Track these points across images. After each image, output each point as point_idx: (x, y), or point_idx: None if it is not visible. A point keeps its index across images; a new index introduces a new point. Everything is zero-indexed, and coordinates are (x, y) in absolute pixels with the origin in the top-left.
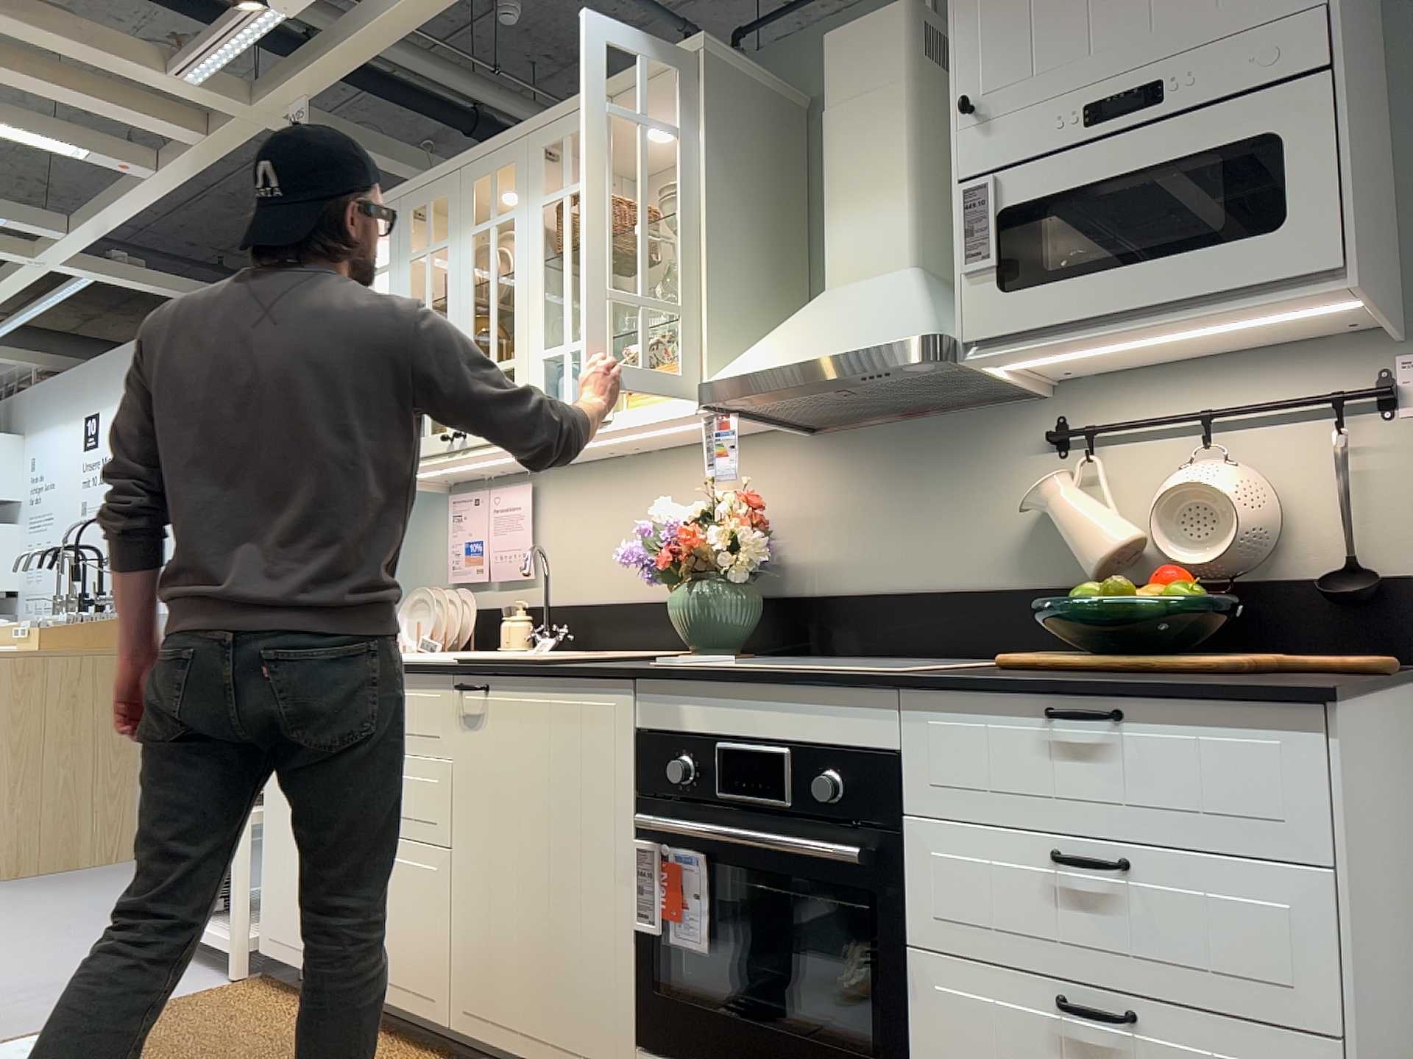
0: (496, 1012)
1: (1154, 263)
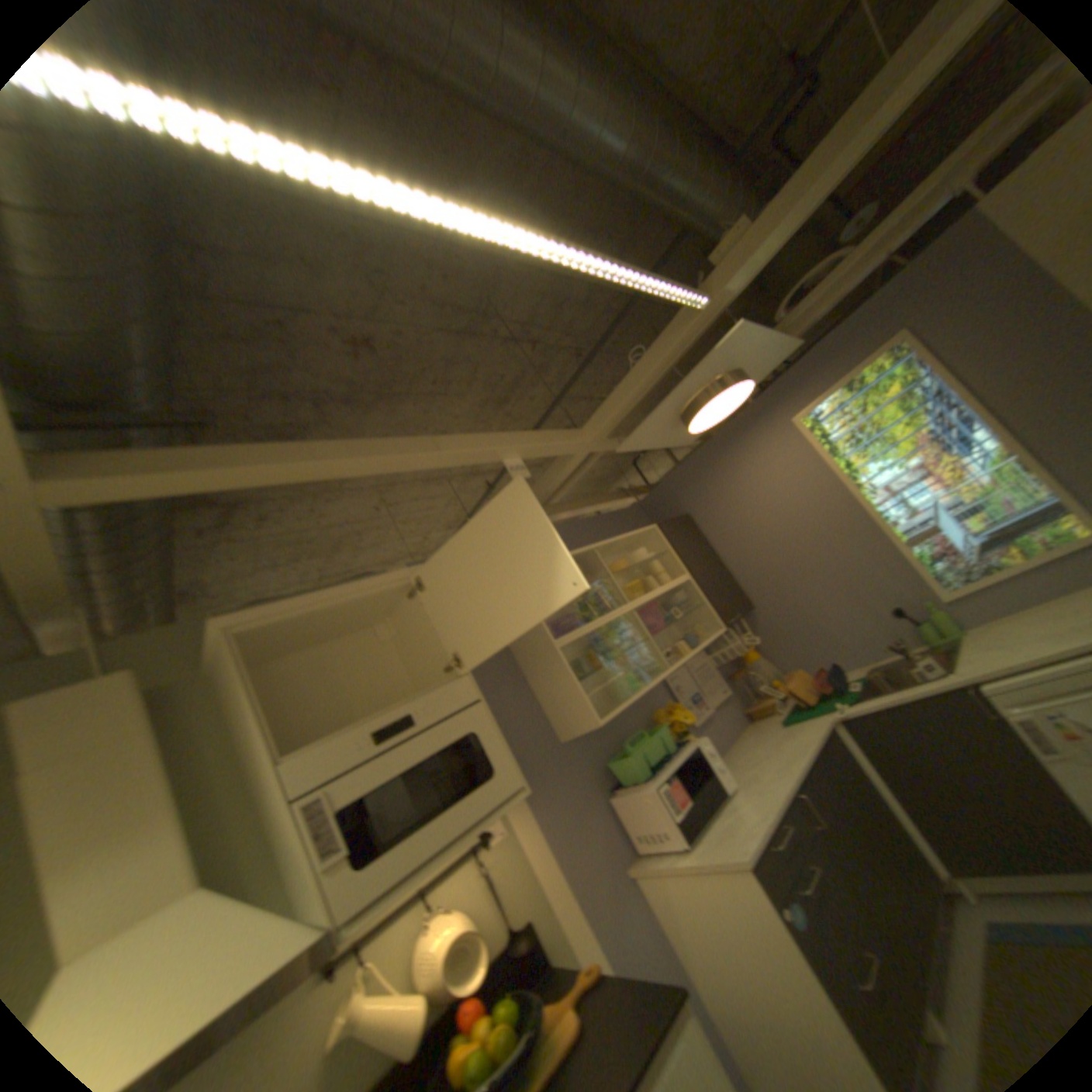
0: None
1: (449, 812)
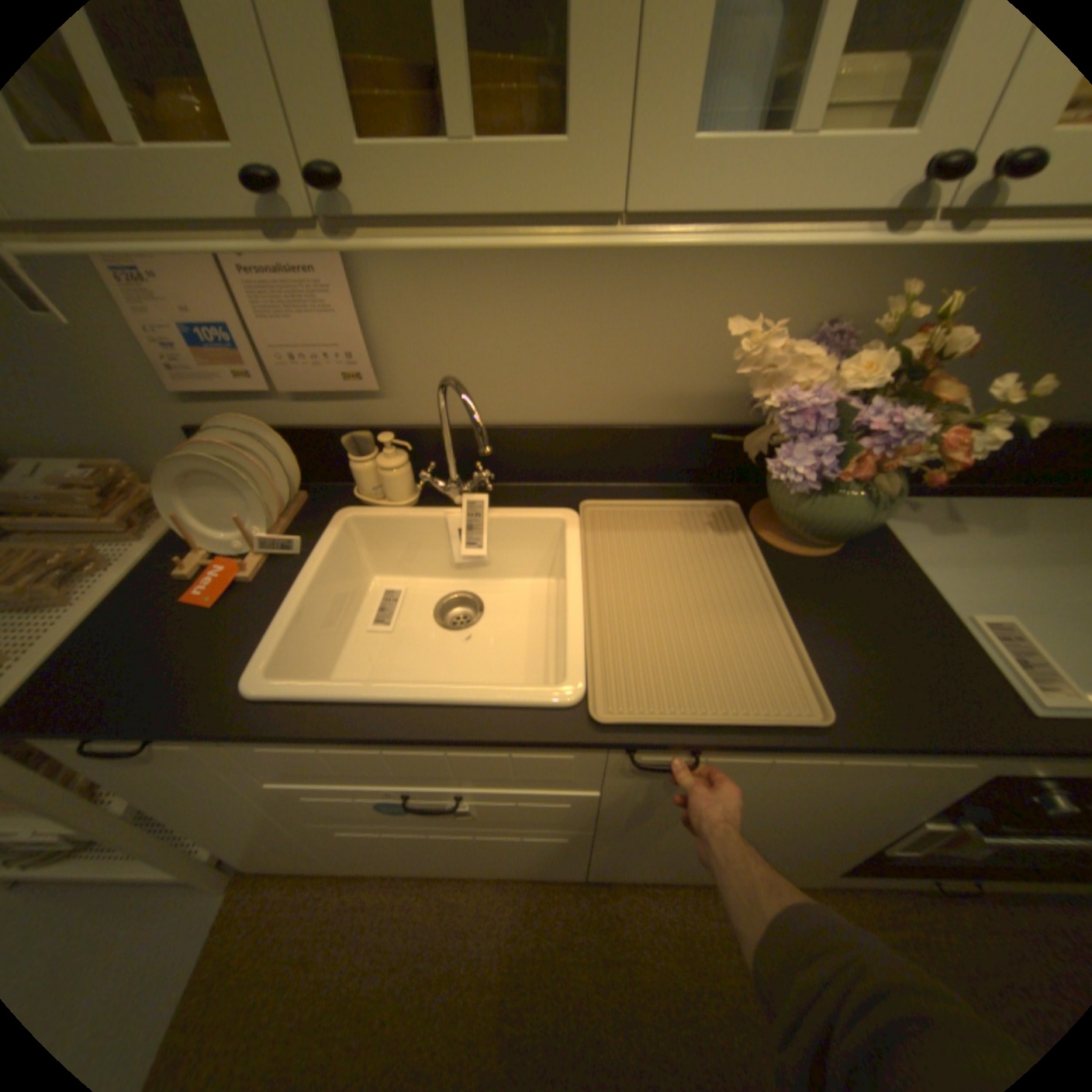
0: (661, 878)
1: None
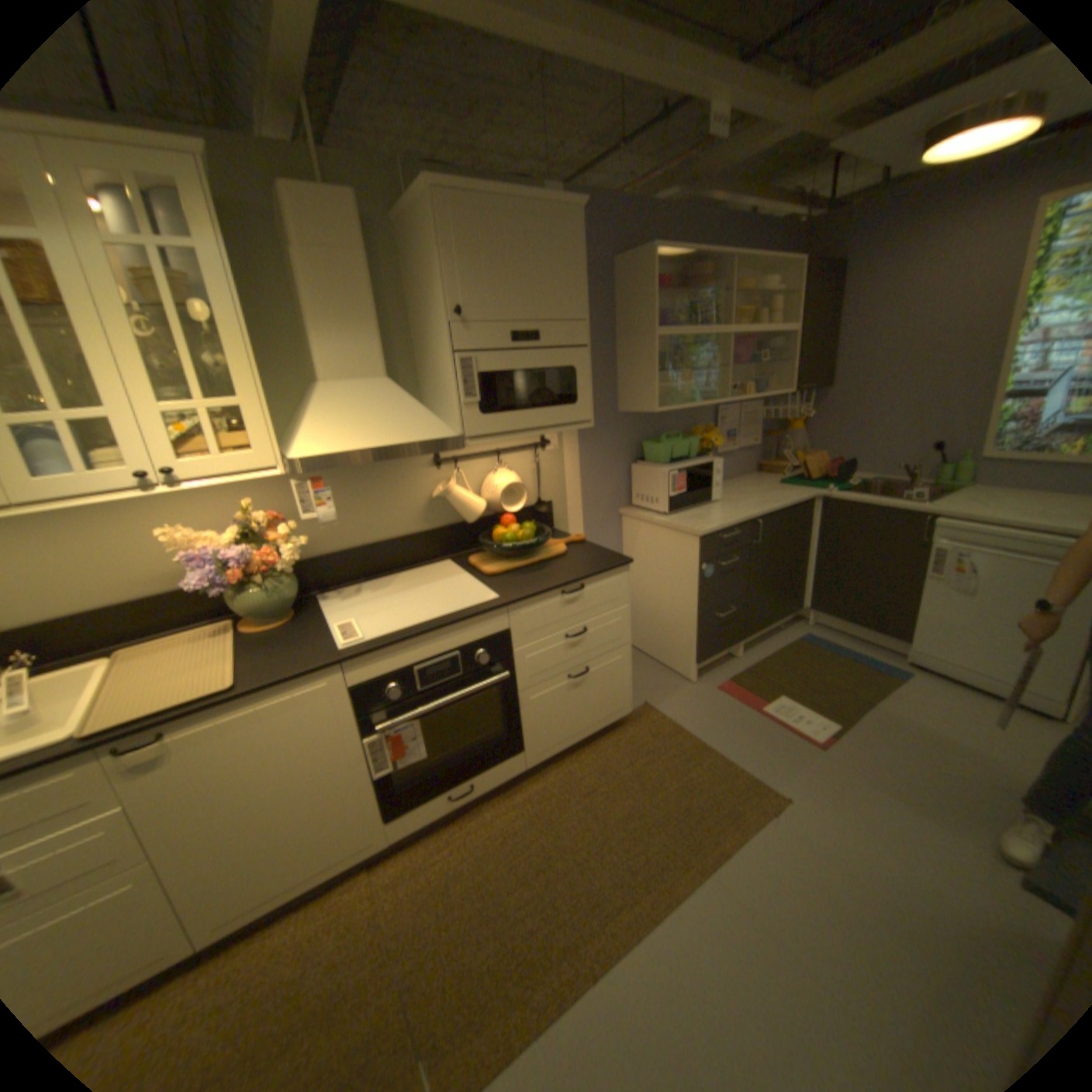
0: (253, 901)
1: (541, 410)
